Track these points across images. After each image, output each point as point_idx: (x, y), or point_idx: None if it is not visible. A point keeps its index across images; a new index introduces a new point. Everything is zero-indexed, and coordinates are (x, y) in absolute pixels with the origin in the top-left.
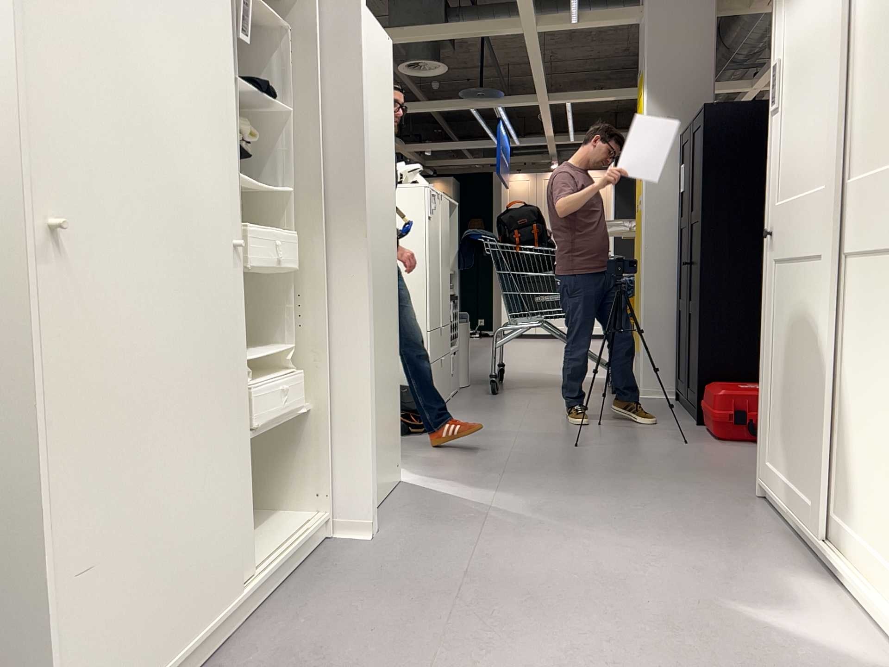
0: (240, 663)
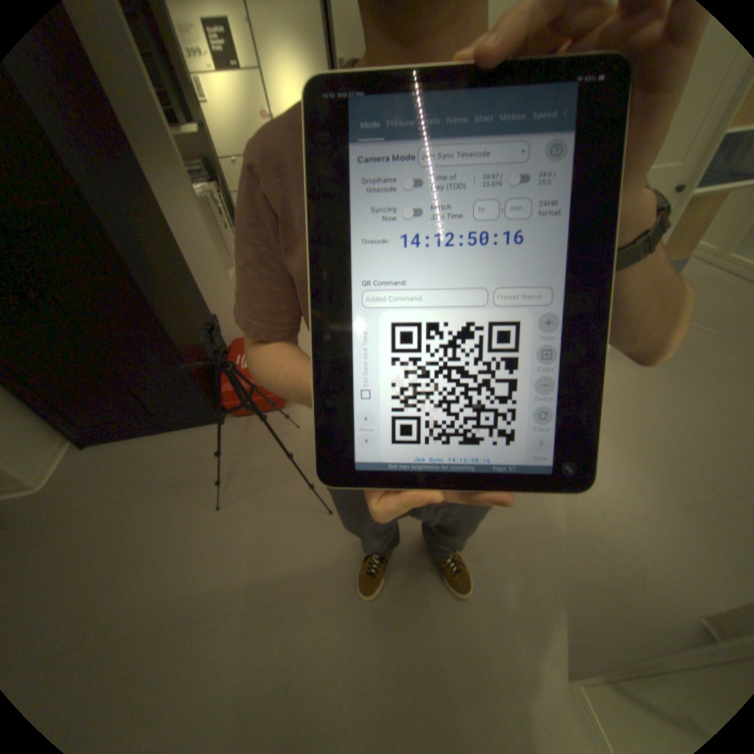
0: None
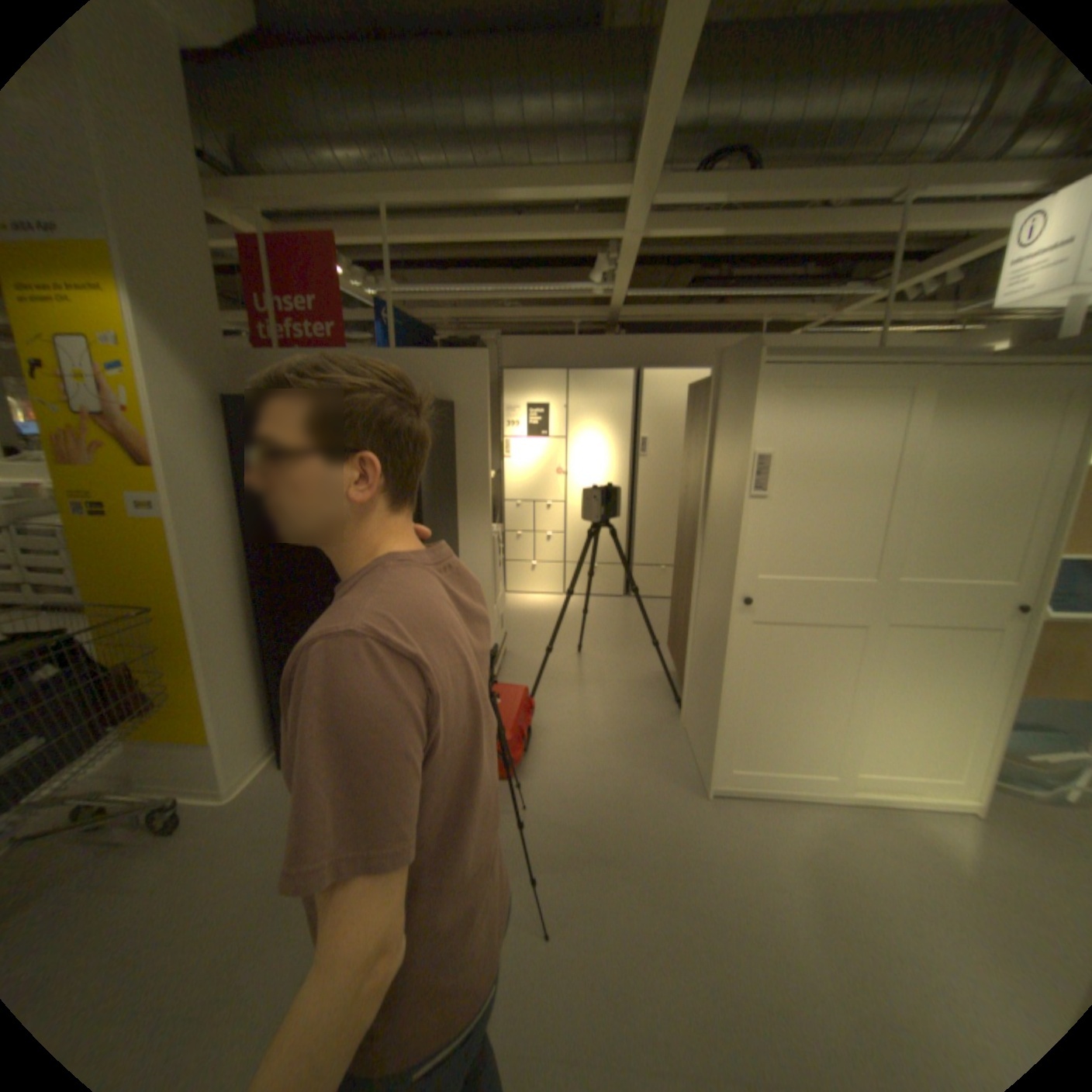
0: None
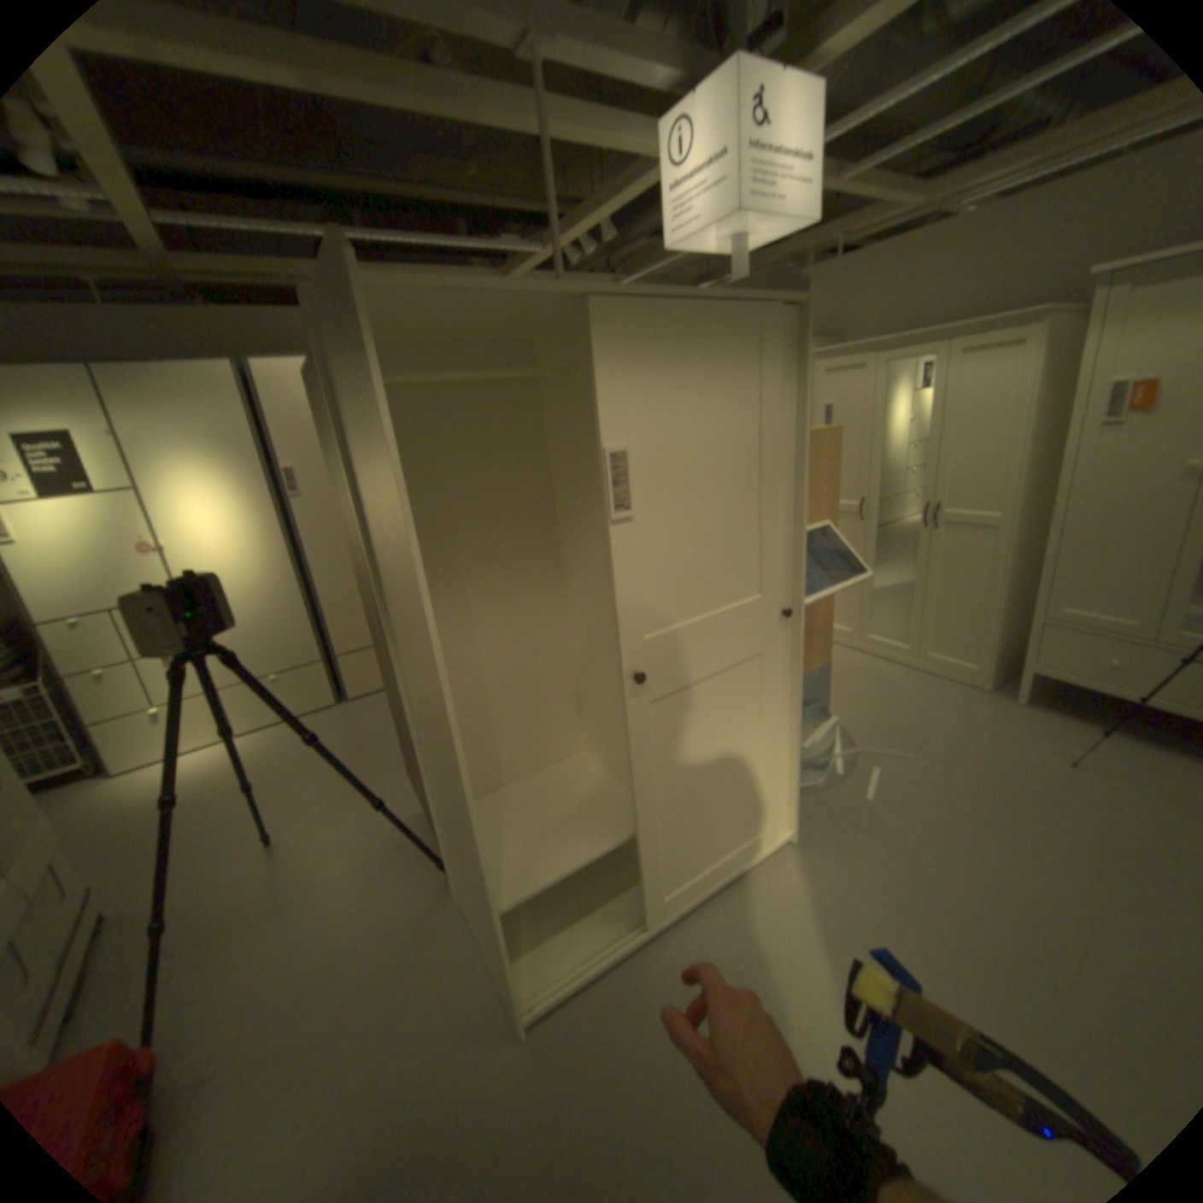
0: None
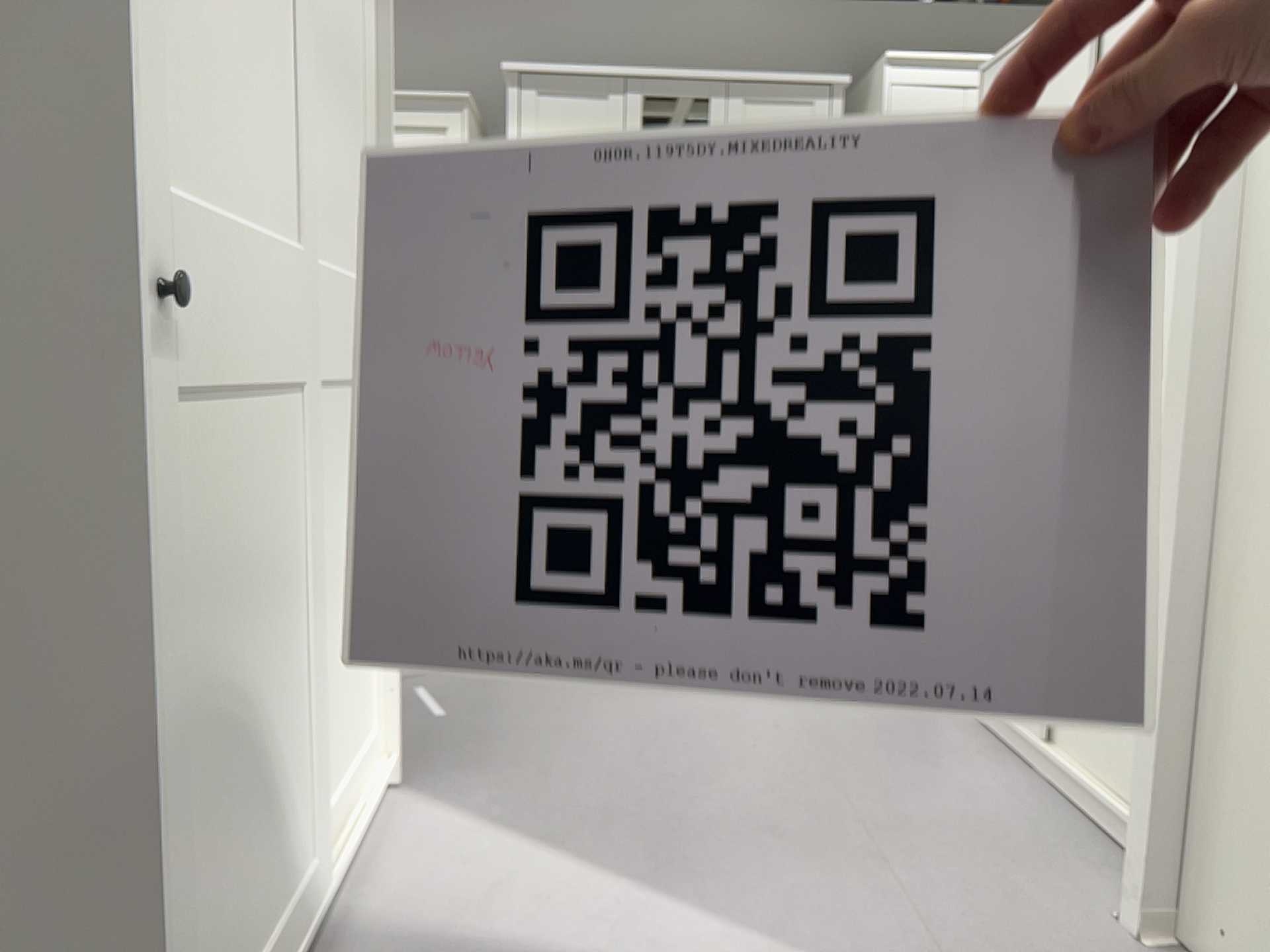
0: (978, 748)
